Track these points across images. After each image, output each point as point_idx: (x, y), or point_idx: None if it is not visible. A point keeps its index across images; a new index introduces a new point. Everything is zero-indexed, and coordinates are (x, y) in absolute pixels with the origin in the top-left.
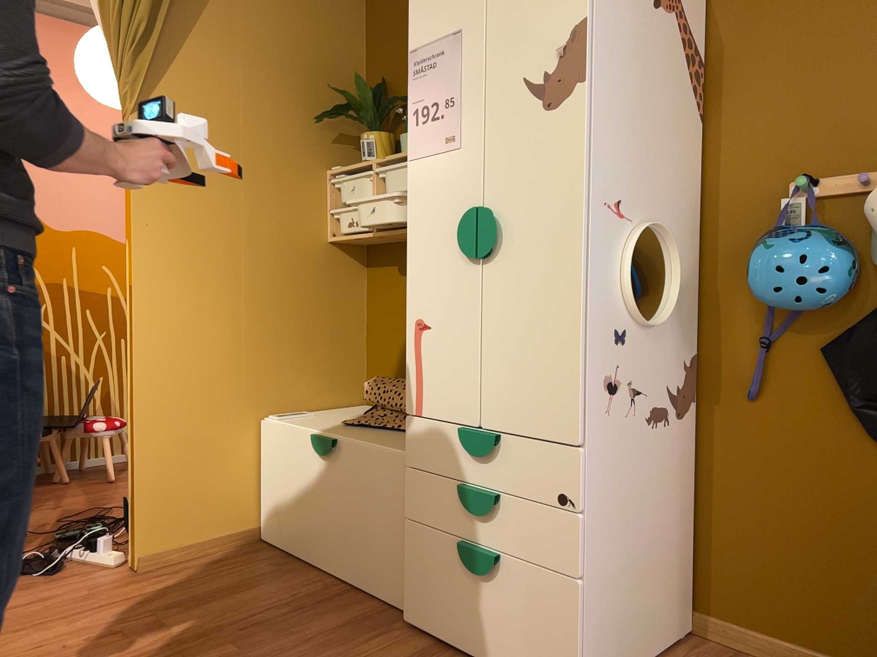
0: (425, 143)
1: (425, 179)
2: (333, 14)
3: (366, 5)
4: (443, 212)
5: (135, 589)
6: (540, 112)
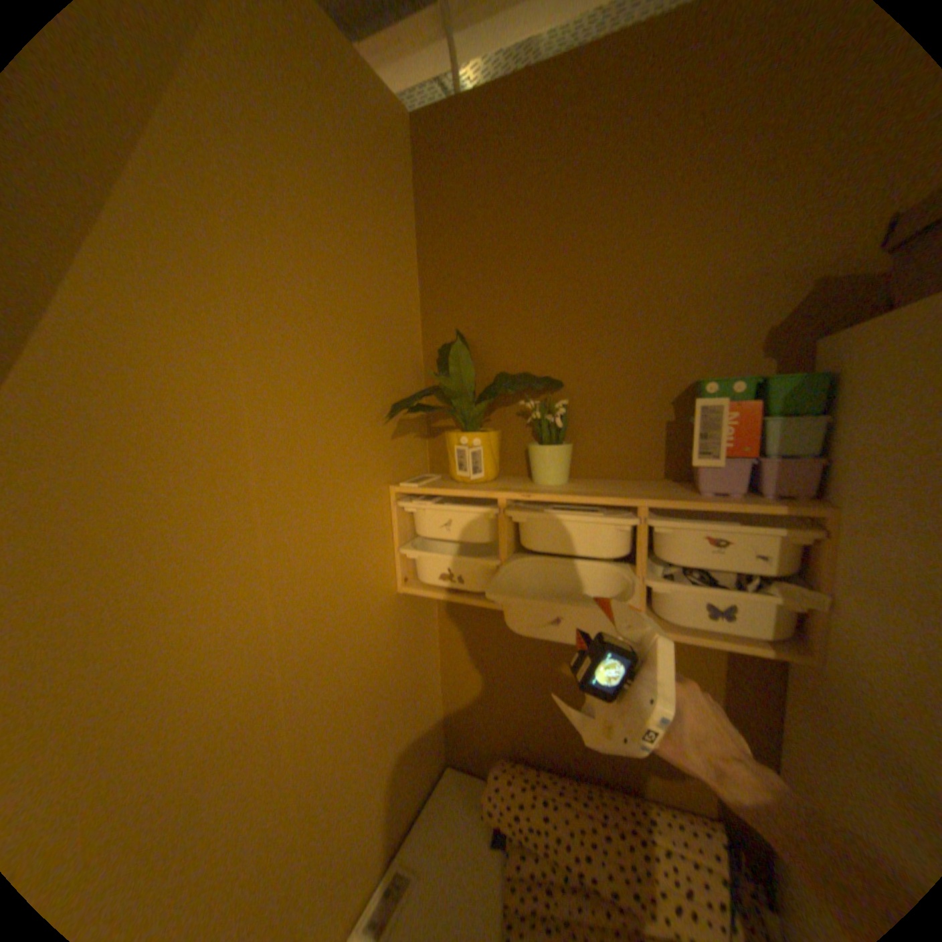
0: None
1: None
2: (378, 215)
3: (414, 201)
4: None
5: None
6: None
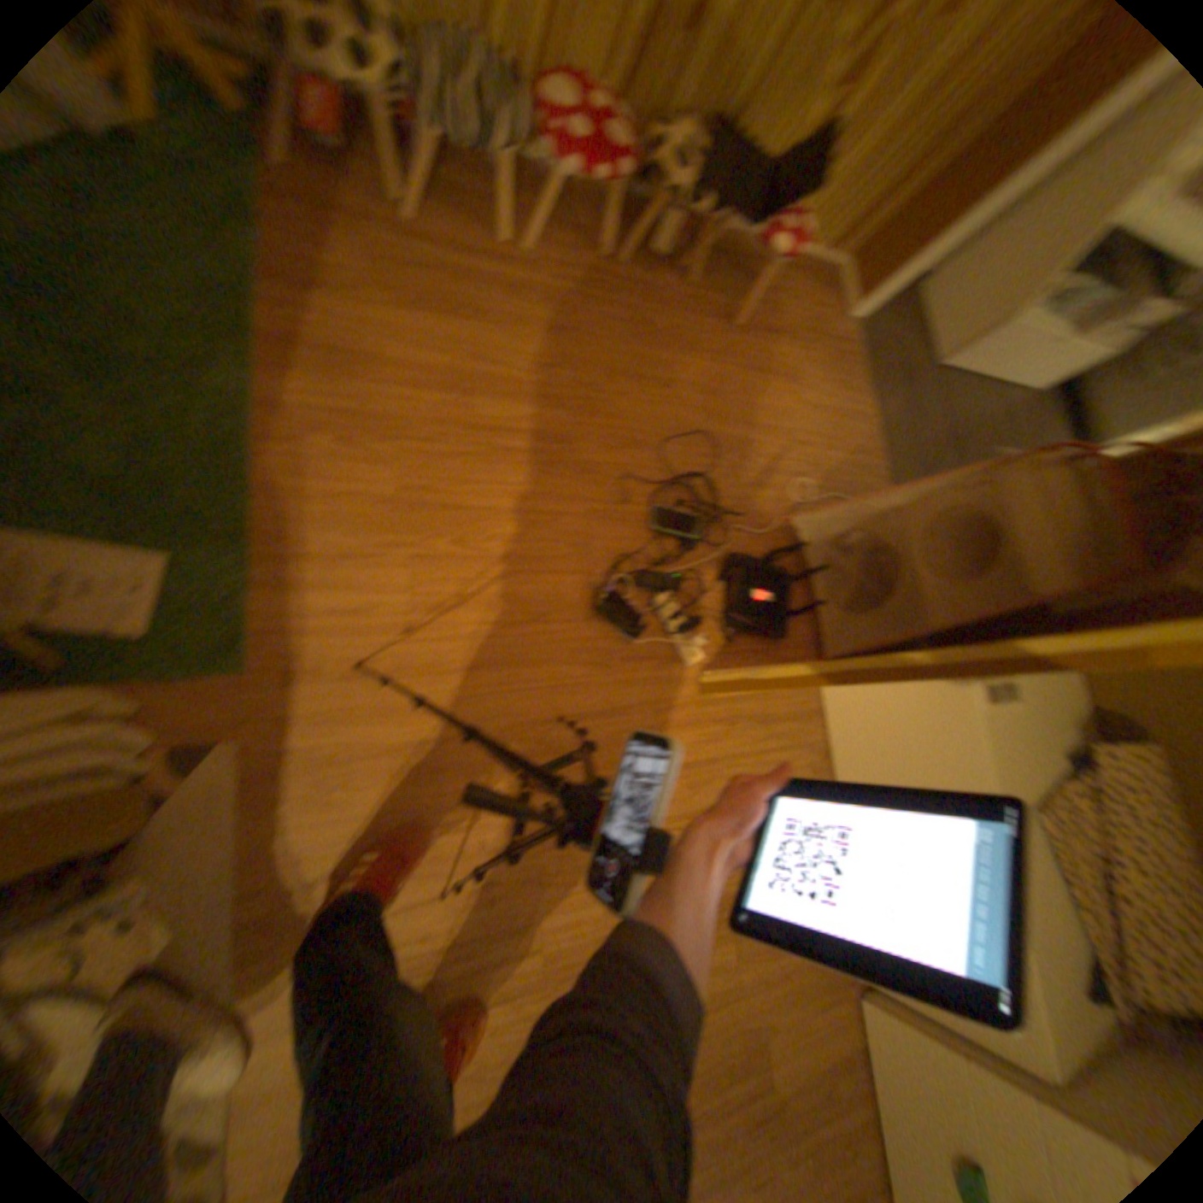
0: None
1: None
2: None
3: None
4: None
5: (696, 744)
6: None
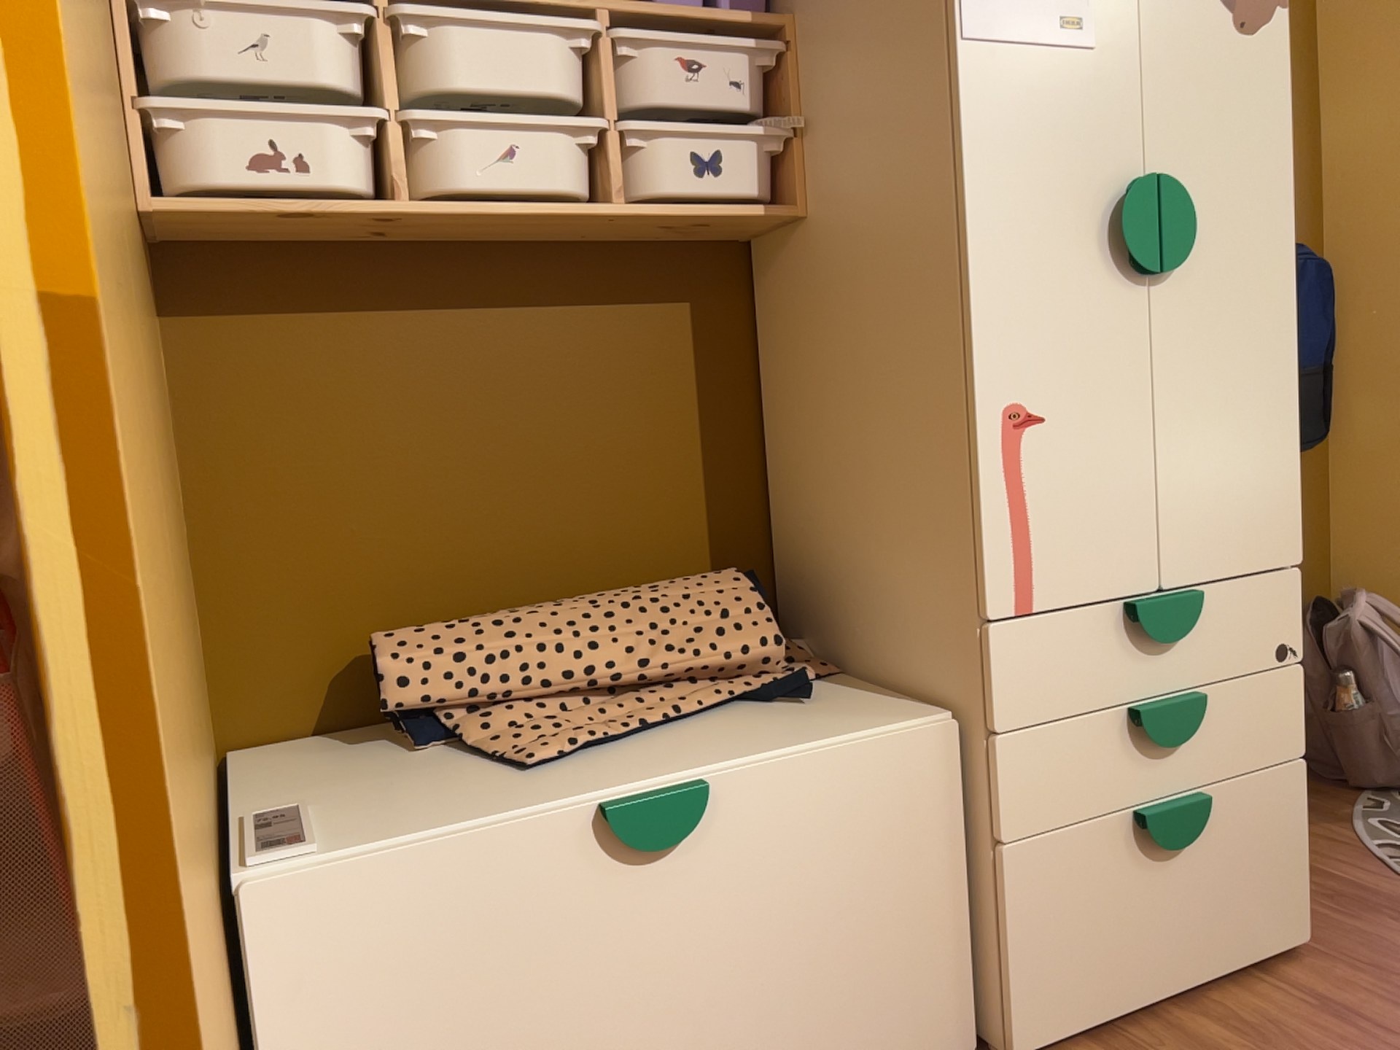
0: (1009, 14)
1: (1012, 94)
2: None
3: None
4: (1061, 176)
5: None
6: (1229, 31)
